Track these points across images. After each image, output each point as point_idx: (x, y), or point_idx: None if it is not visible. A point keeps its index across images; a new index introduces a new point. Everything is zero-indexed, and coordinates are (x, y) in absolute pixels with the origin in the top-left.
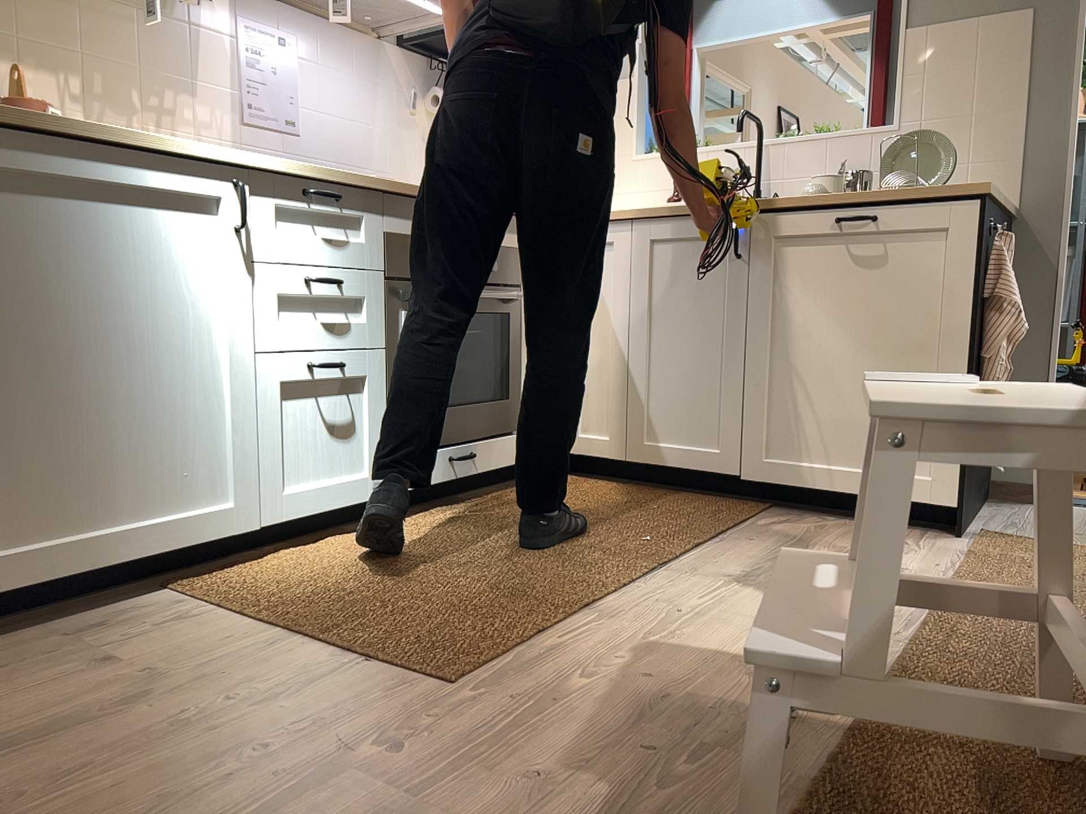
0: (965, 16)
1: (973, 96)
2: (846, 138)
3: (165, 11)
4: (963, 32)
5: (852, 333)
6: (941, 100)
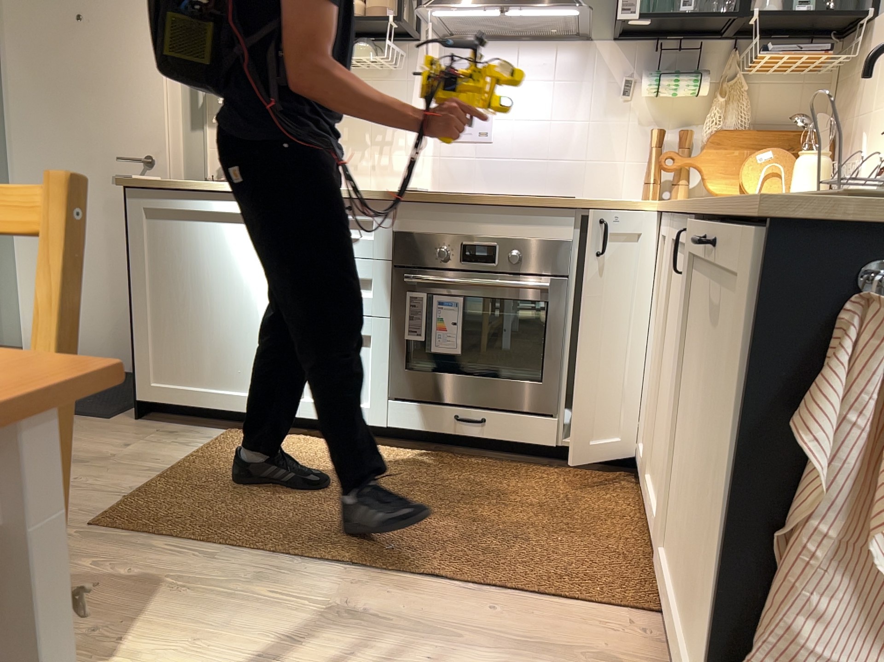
0: None
1: None
2: None
3: (387, 75)
4: None
5: (709, 425)
6: None
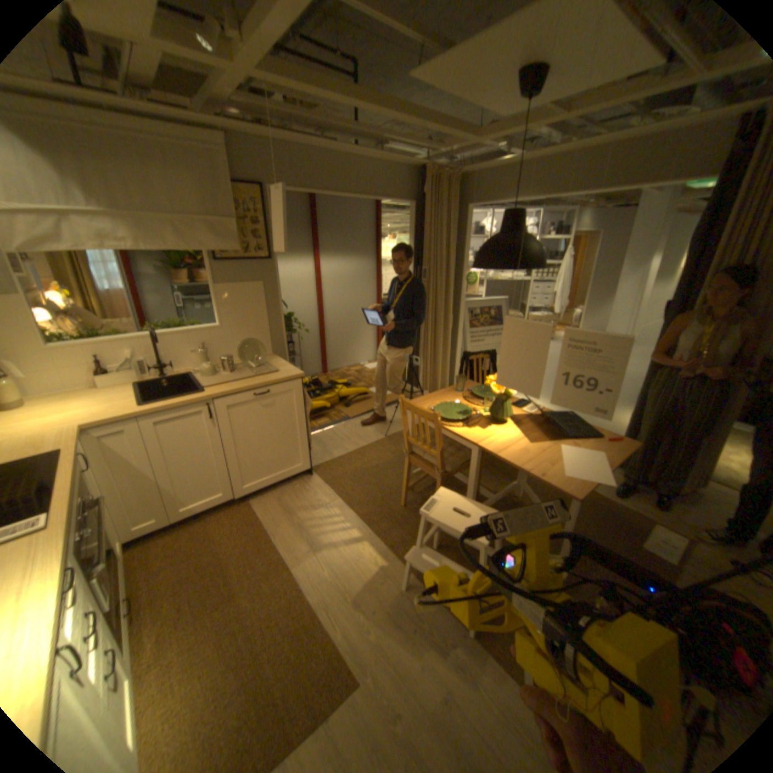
0: (237, 280)
1: (248, 313)
2: (197, 330)
3: None
4: (238, 287)
5: (266, 432)
6: (235, 314)
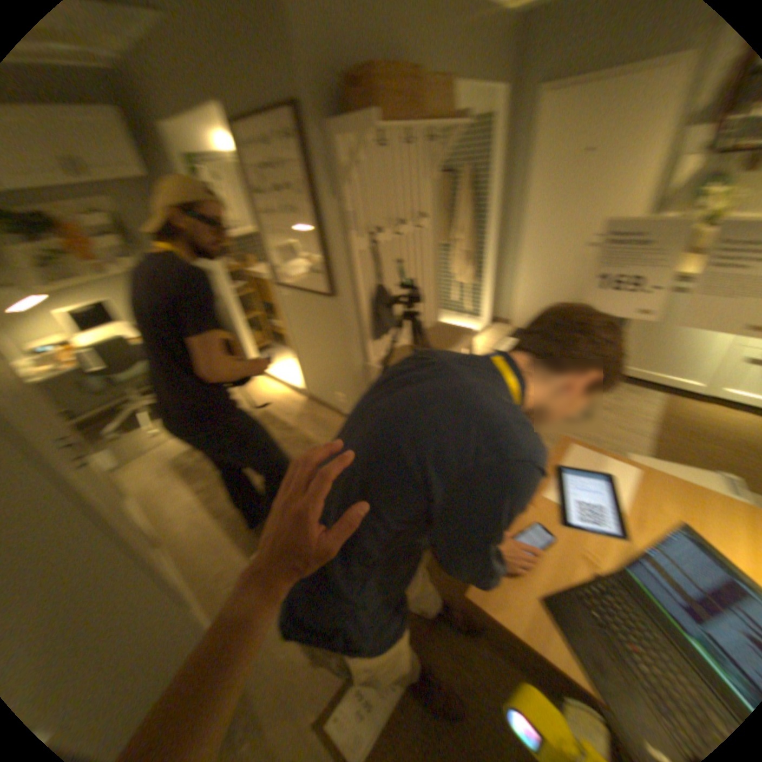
0: None
1: None
2: None
3: None
4: None
5: None
6: None
